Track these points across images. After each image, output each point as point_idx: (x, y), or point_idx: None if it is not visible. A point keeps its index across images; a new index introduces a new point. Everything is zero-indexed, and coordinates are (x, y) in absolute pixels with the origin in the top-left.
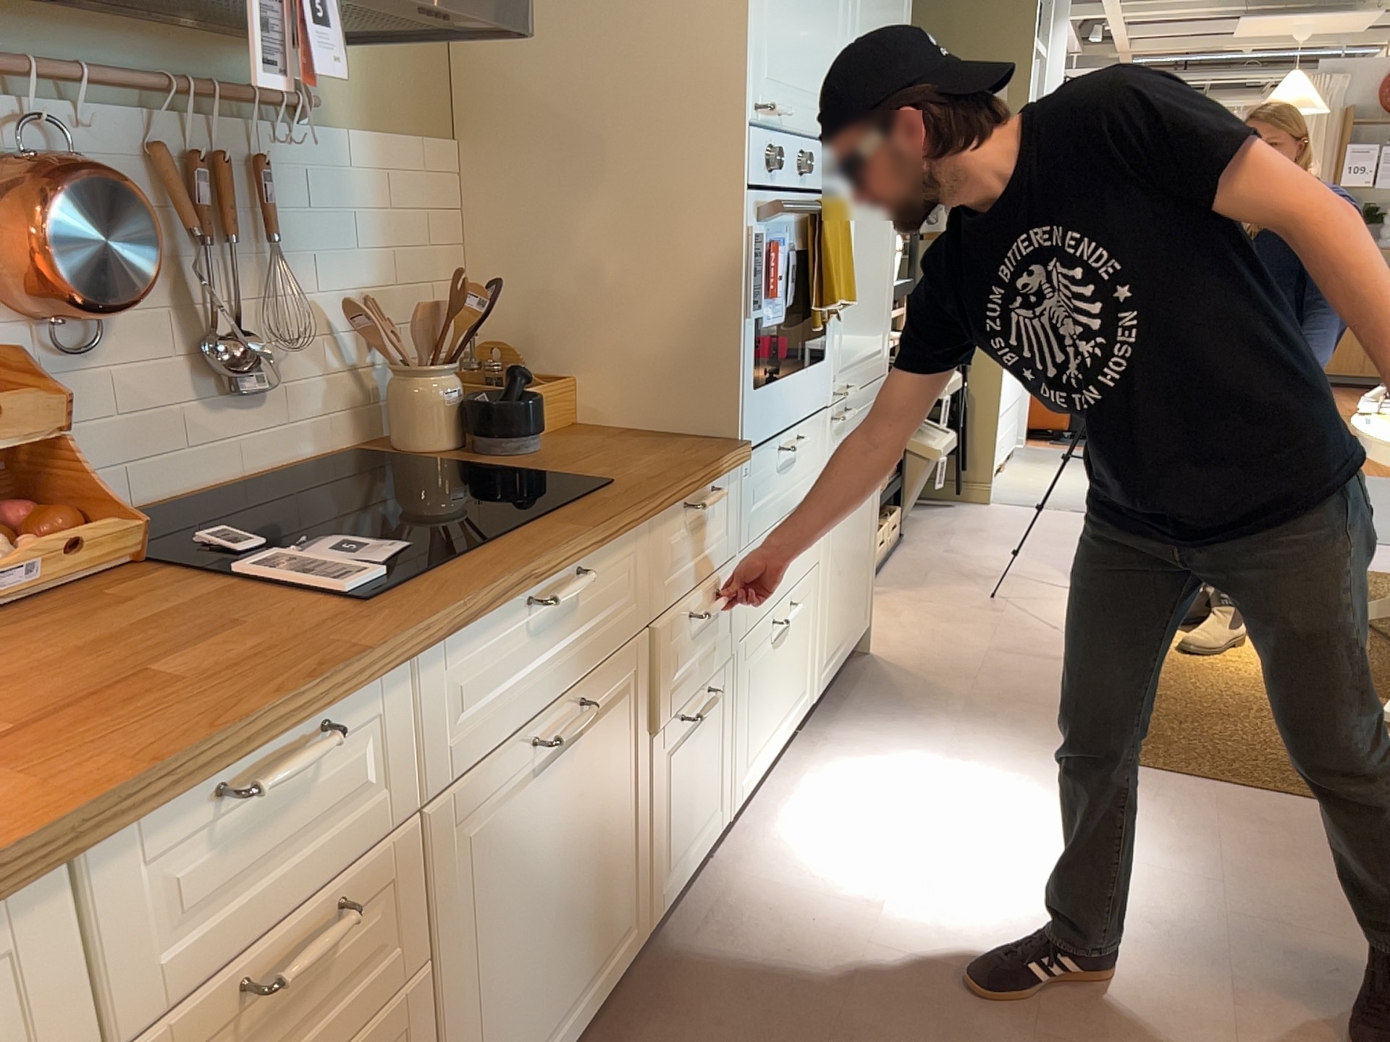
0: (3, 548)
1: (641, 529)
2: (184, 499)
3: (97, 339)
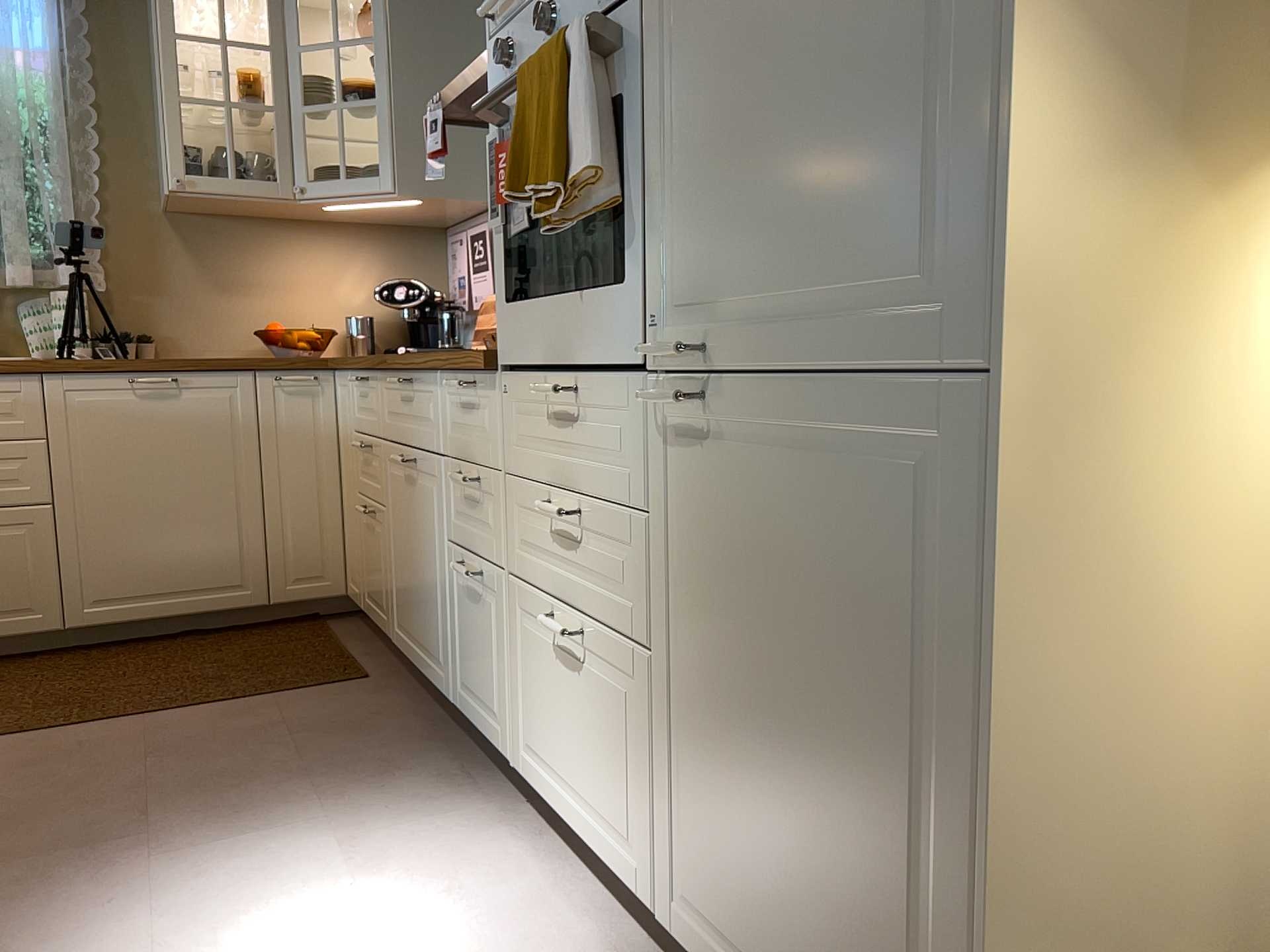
0: None
1: (432, 378)
2: None
3: None
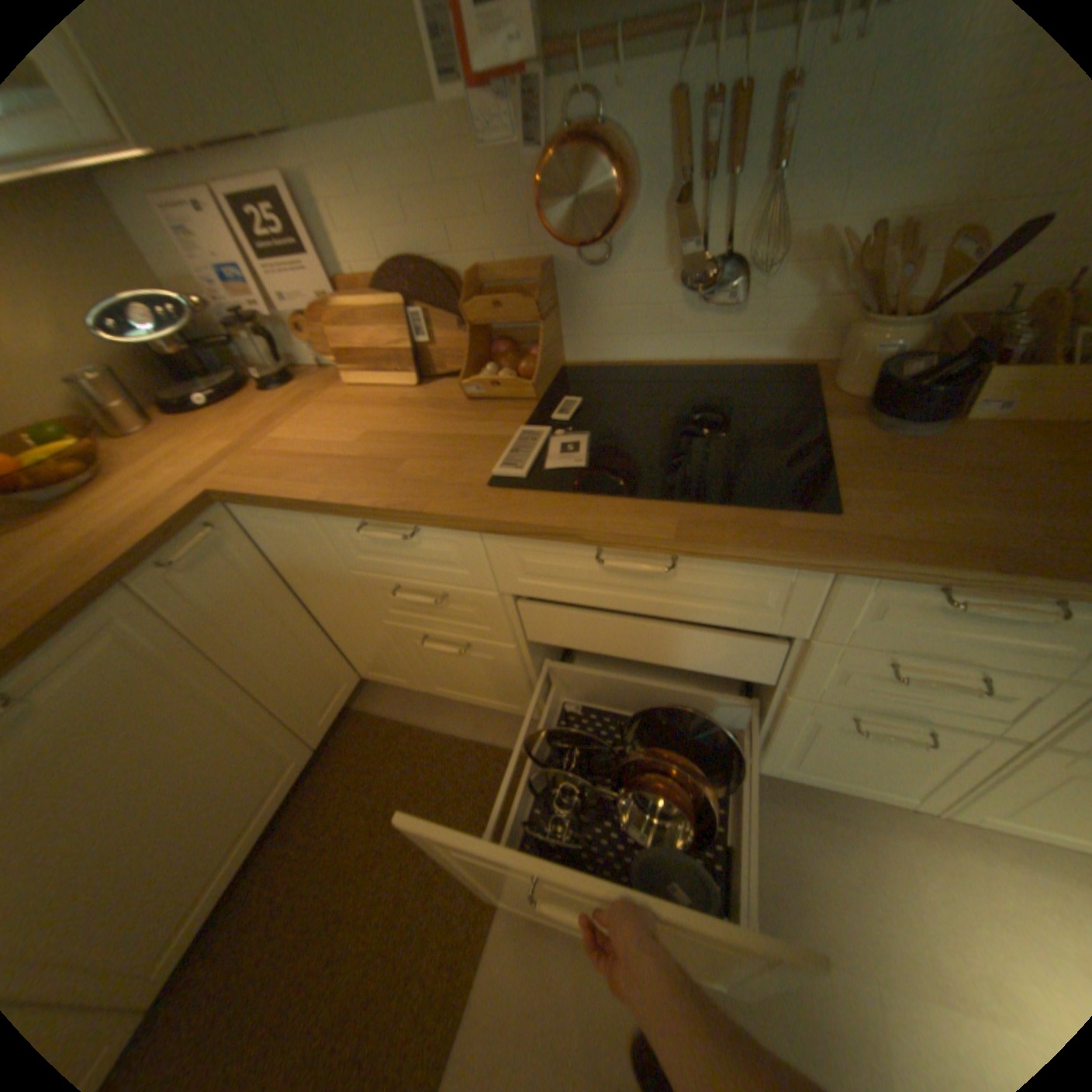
0: (492, 372)
1: (814, 570)
2: (660, 364)
3: (616, 254)
